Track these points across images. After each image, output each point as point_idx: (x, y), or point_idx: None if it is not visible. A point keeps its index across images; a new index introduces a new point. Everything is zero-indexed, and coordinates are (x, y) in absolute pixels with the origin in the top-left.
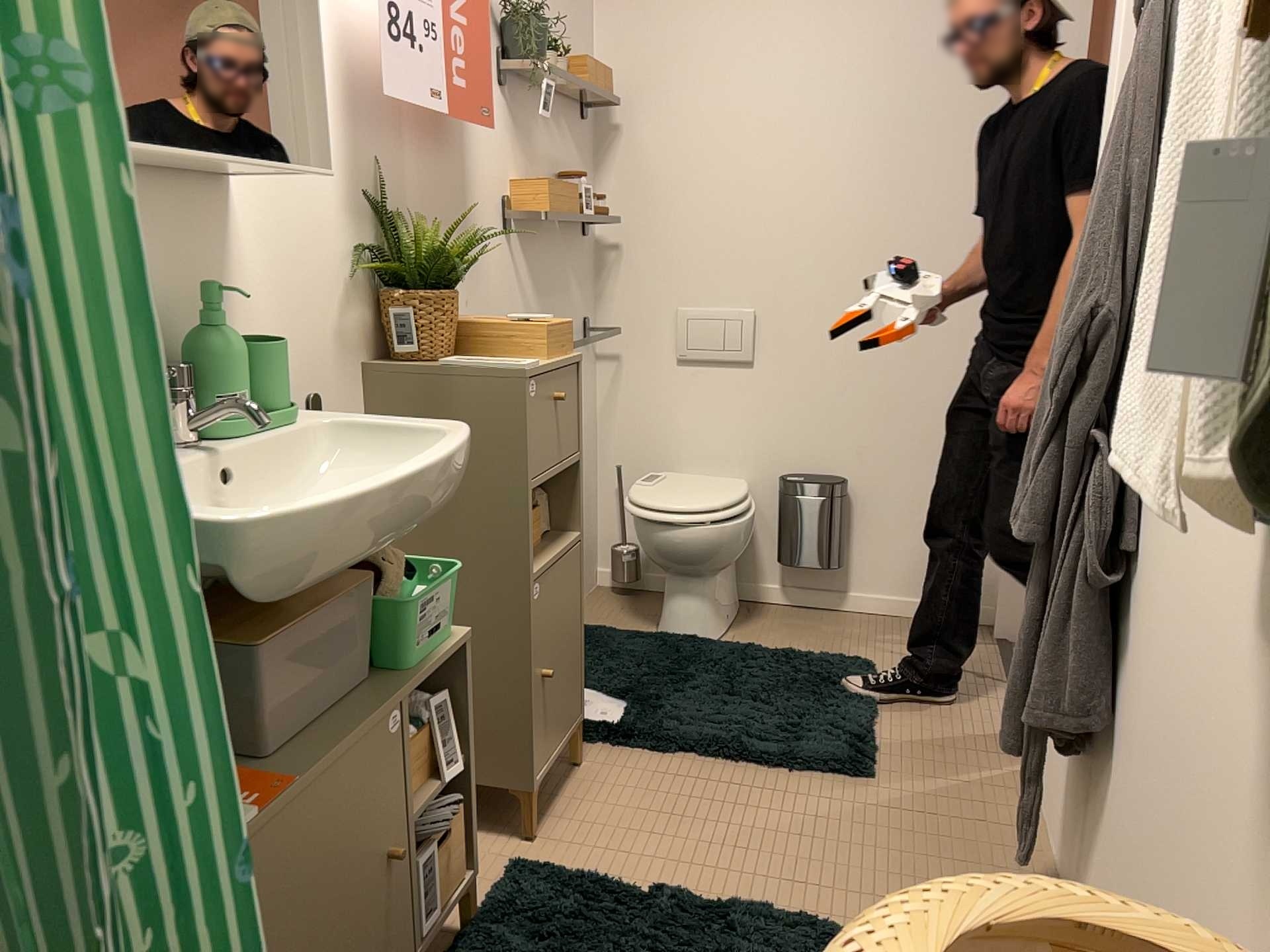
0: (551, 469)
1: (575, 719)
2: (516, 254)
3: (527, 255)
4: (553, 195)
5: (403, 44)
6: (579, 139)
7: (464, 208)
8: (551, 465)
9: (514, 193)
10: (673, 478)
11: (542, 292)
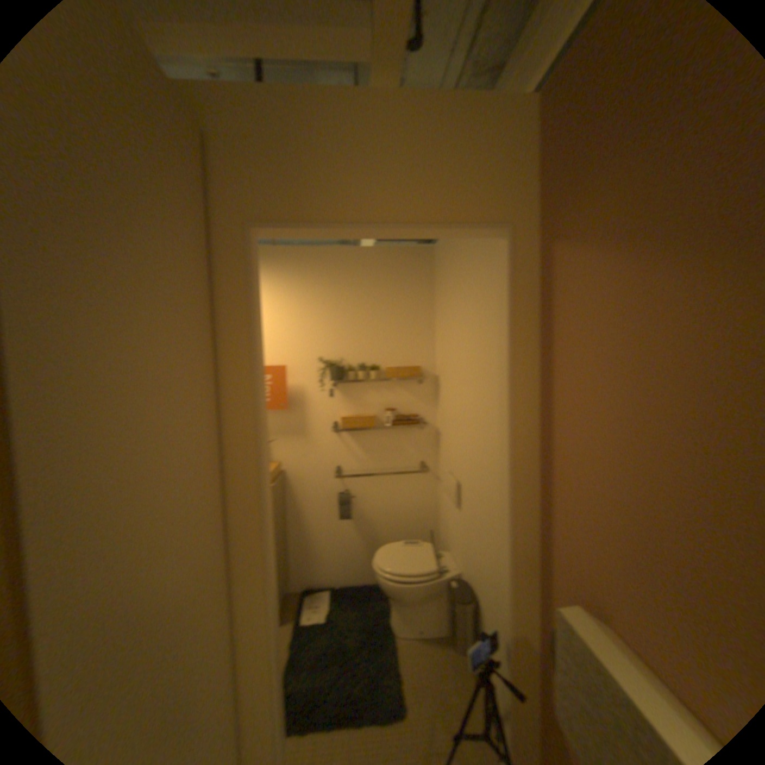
0: None
1: None
2: (341, 438)
3: (352, 438)
4: (342, 421)
5: None
6: (413, 389)
7: (298, 427)
8: None
9: (340, 418)
10: (423, 547)
11: (367, 451)
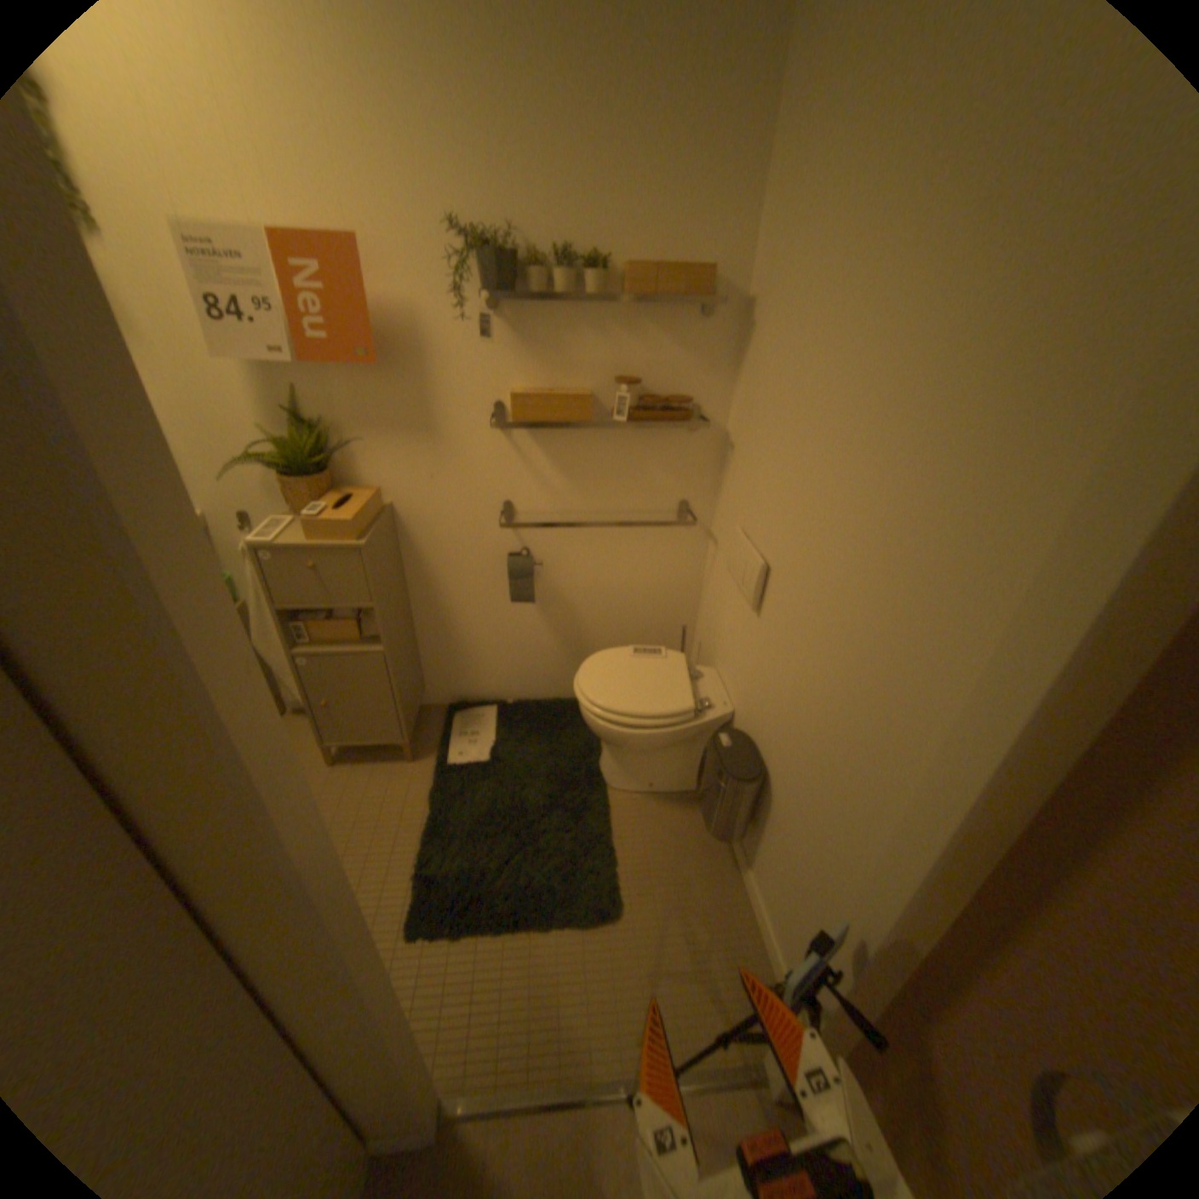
0: (311, 606)
1: (386, 740)
2: (517, 443)
3: (540, 443)
4: (516, 403)
5: (219, 317)
6: (689, 331)
7: (417, 410)
8: (310, 604)
9: (513, 394)
10: (671, 661)
11: (572, 473)
